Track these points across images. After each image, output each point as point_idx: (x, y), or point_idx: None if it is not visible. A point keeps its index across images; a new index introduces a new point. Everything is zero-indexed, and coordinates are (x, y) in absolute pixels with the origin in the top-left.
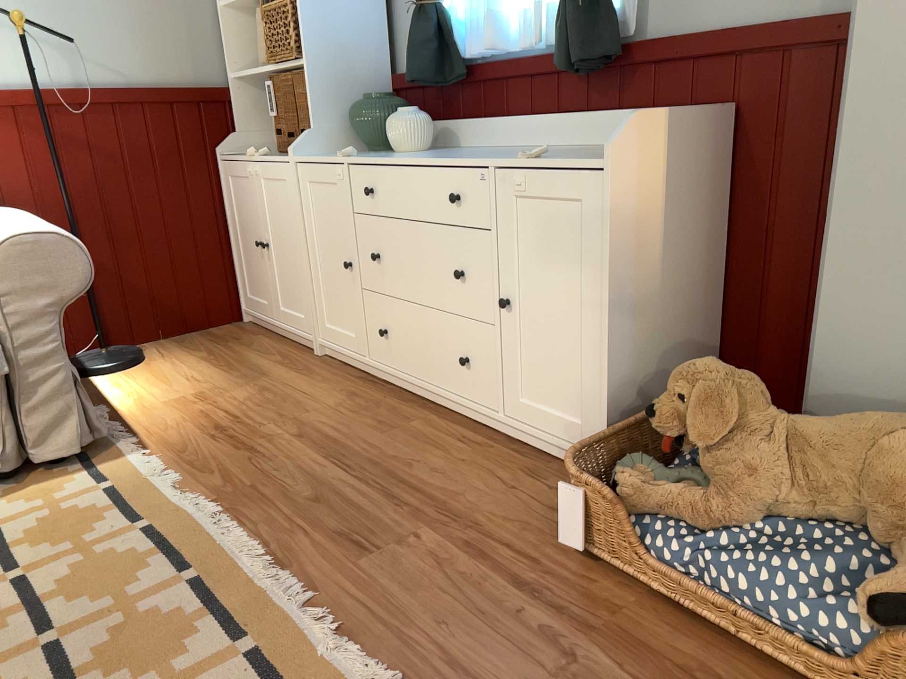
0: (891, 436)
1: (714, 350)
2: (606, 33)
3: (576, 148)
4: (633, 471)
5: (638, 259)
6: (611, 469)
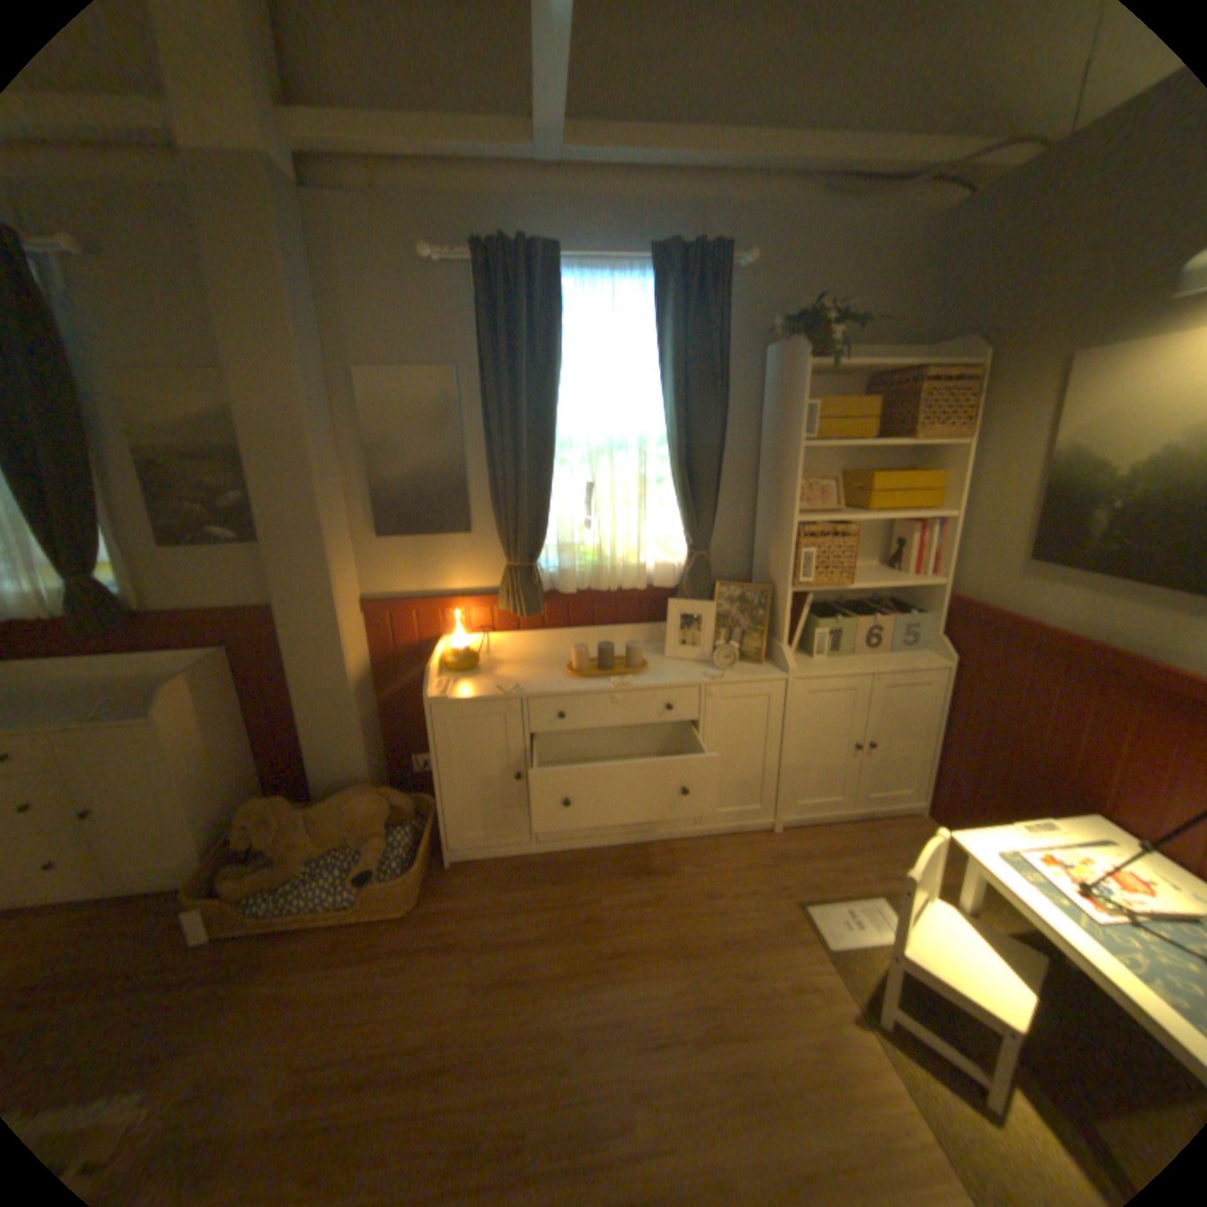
0: (346, 805)
1: (255, 775)
2: (116, 614)
3: (110, 682)
4: (226, 880)
5: (190, 759)
6: (211, 887)
